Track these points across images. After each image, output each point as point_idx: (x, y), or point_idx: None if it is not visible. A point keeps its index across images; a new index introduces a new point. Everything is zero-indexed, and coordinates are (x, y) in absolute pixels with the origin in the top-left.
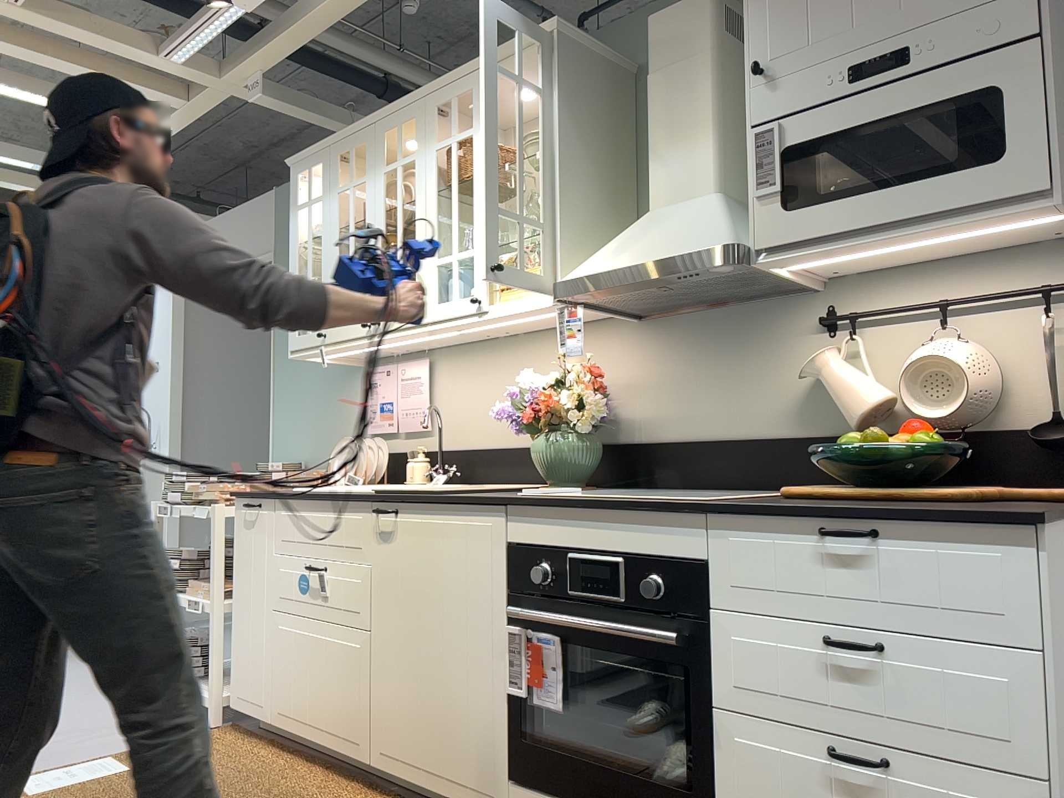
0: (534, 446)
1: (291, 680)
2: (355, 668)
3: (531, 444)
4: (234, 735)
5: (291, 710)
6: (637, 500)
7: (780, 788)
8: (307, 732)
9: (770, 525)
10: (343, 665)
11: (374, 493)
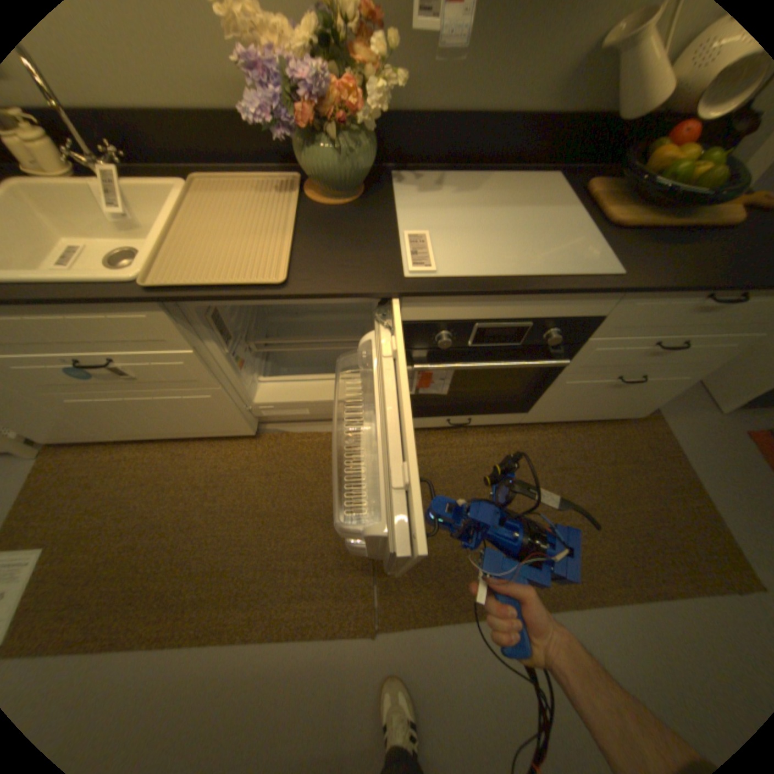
0: (304, 151)
1: (123, 423)
2: (214, 407)
3: (292, 145)
4: (71, 454)
5: (138, 433)
6: (550, 272)
7: (581, 391)
8: (171, 437)
9: (676, 294)
10: (194, 408)
11: (139, 283)
